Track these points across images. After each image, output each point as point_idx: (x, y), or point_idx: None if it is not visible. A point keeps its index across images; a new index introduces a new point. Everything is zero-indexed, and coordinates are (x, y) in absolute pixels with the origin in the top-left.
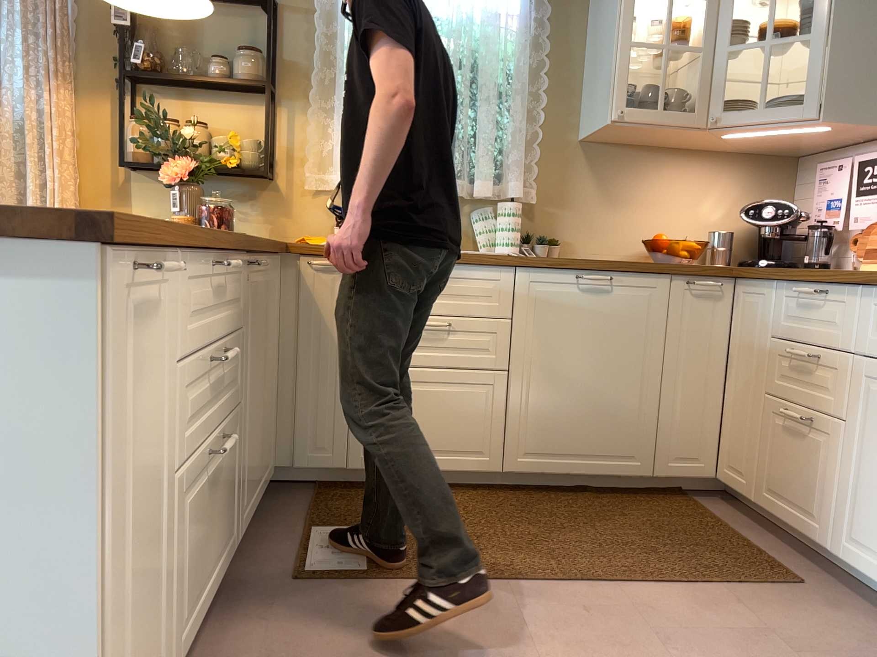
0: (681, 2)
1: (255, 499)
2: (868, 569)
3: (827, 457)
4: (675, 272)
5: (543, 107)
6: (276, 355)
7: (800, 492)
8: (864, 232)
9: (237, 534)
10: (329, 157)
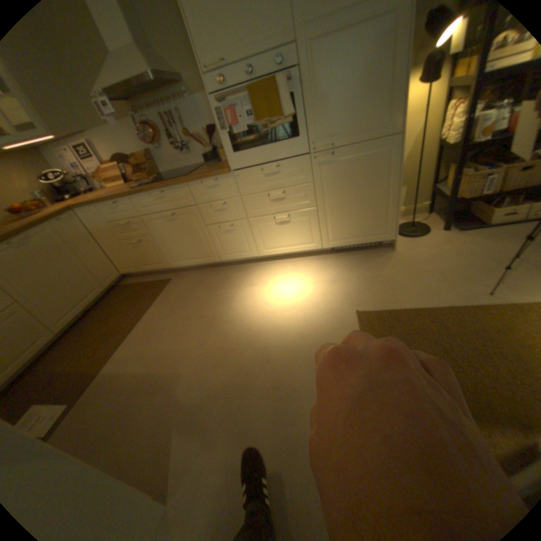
0: None
1: None
2: (181, 264)
3: (152, 246)
4: (50, 219)
5: None
6: None
7: (151, 260)
8: (94, 173)
9: None
10: None
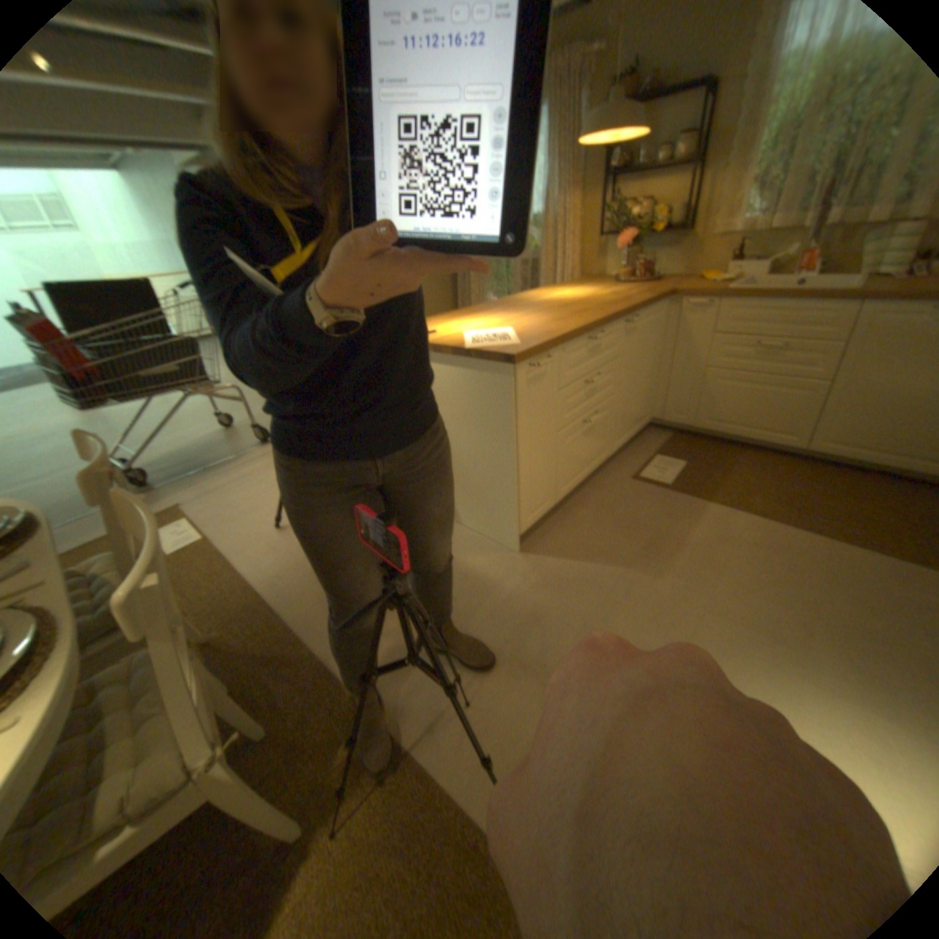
0: None
1: (630, 433)
2: None
3: None
4: None
5: None
6: (661, 355)
7: None
8: None
9: (611, 449)
10: (738, 201)
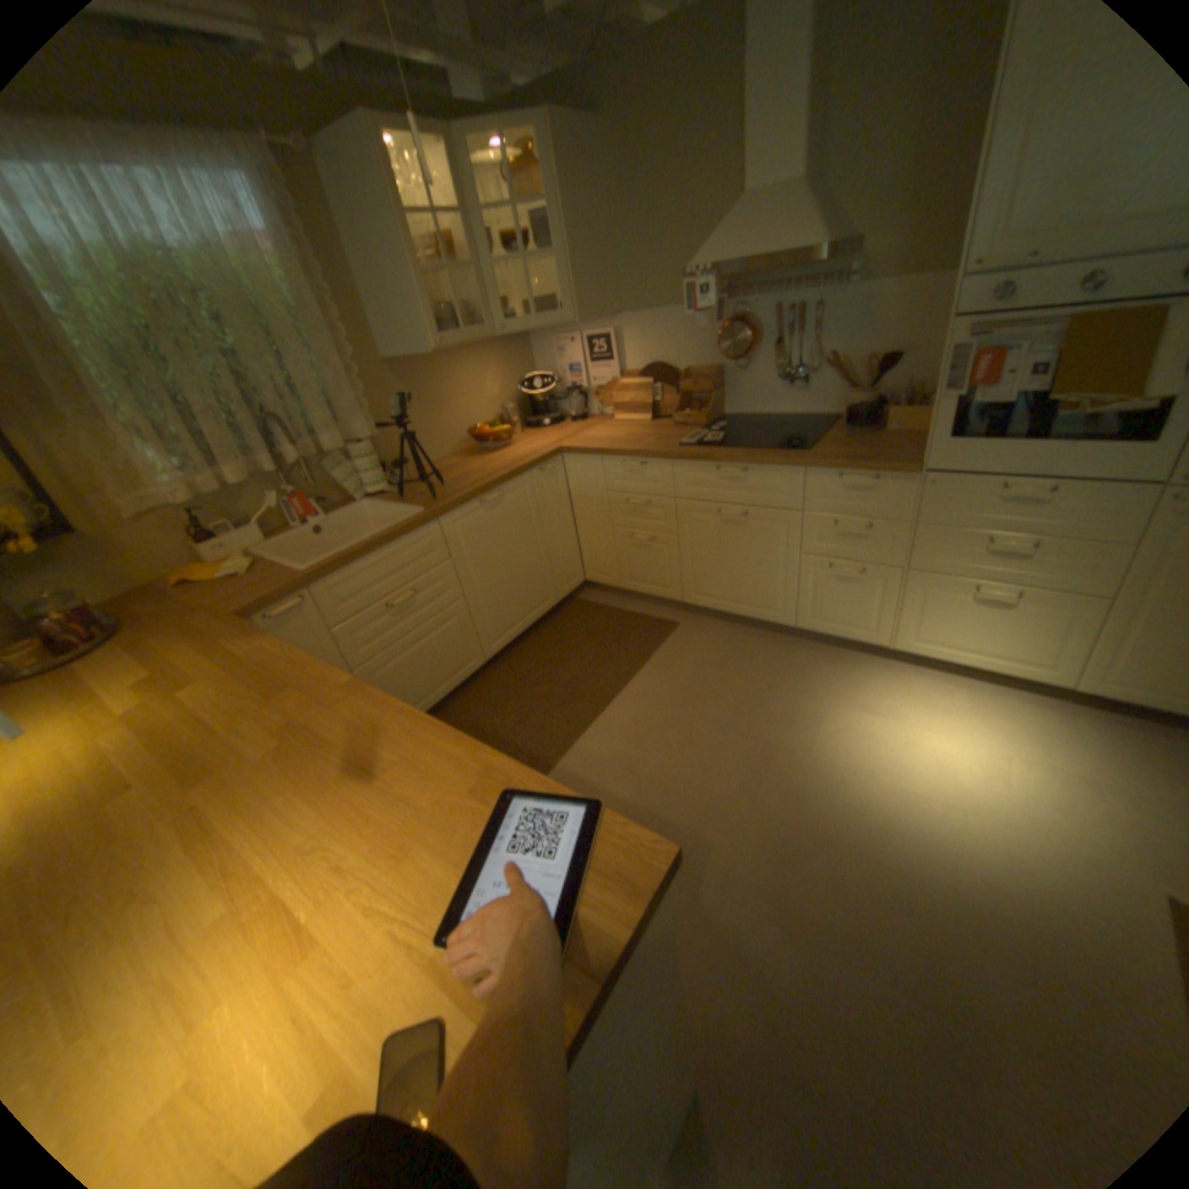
0: (415, 202)
1: None
2: (706, 603)
3: (667, 555)
4: (532, 469)
5: (335, 336)
6: None
7: (652, 576)
8: (597, 386)
9: None
10: (129, 472)
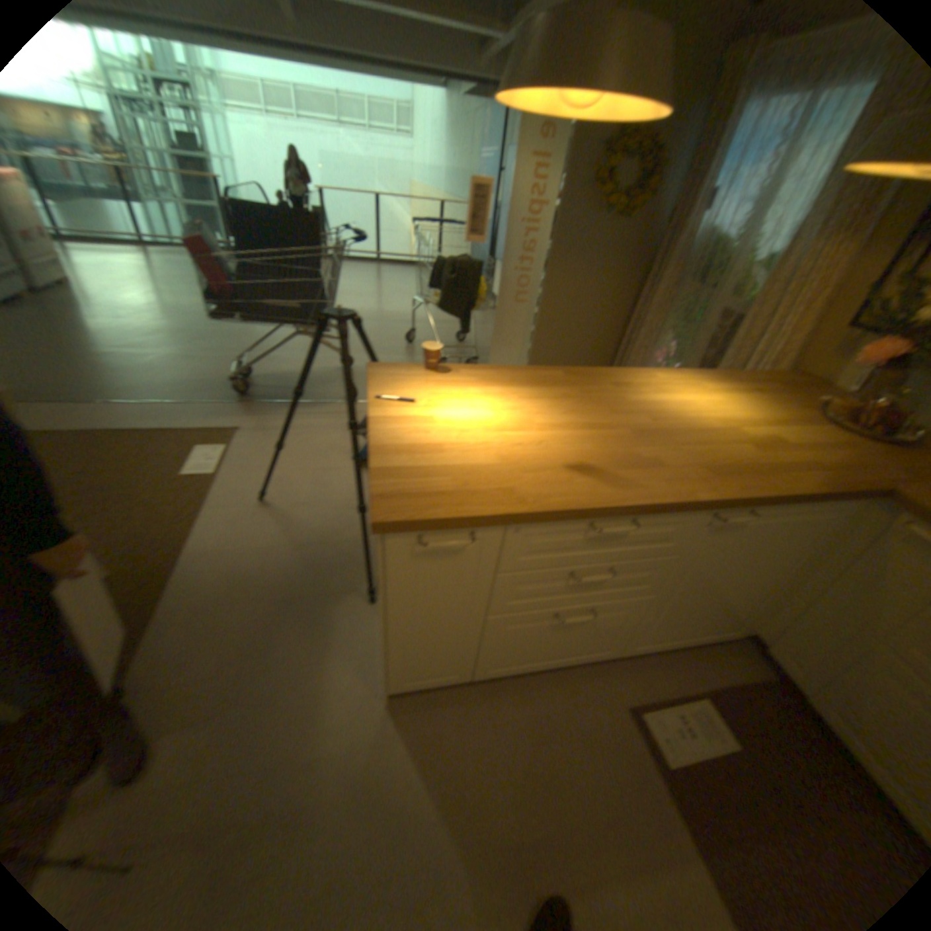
0: None
1: (683, 646)
2: None
3: None
4: None
5: None
6: (814, 571)
7: None
8: None
9: (626, 655)
10: None
